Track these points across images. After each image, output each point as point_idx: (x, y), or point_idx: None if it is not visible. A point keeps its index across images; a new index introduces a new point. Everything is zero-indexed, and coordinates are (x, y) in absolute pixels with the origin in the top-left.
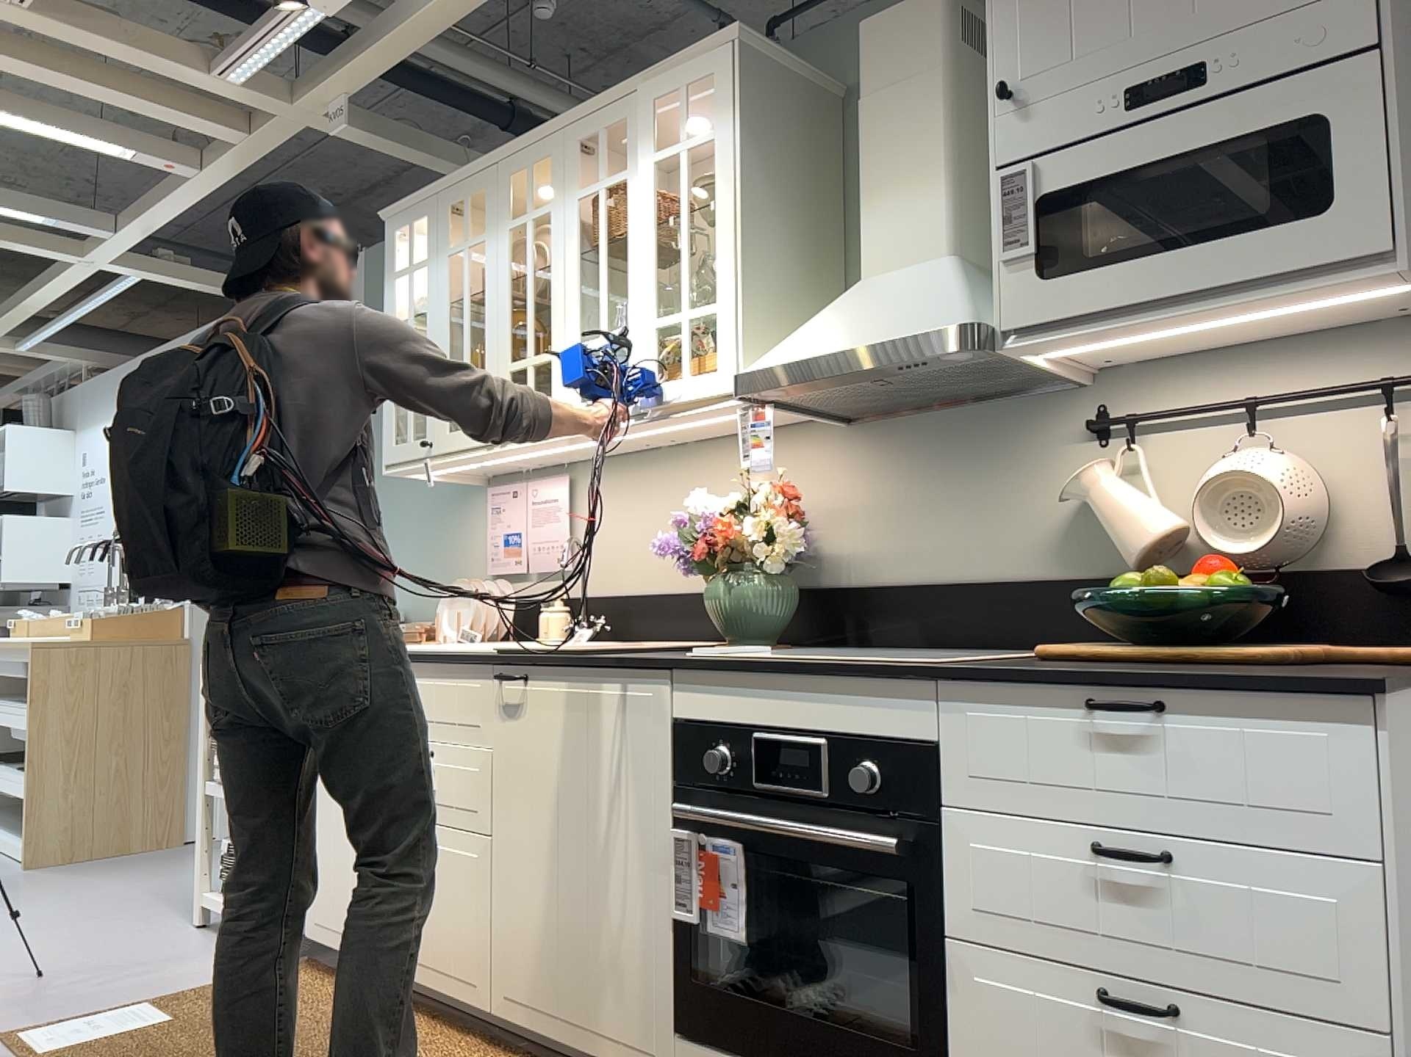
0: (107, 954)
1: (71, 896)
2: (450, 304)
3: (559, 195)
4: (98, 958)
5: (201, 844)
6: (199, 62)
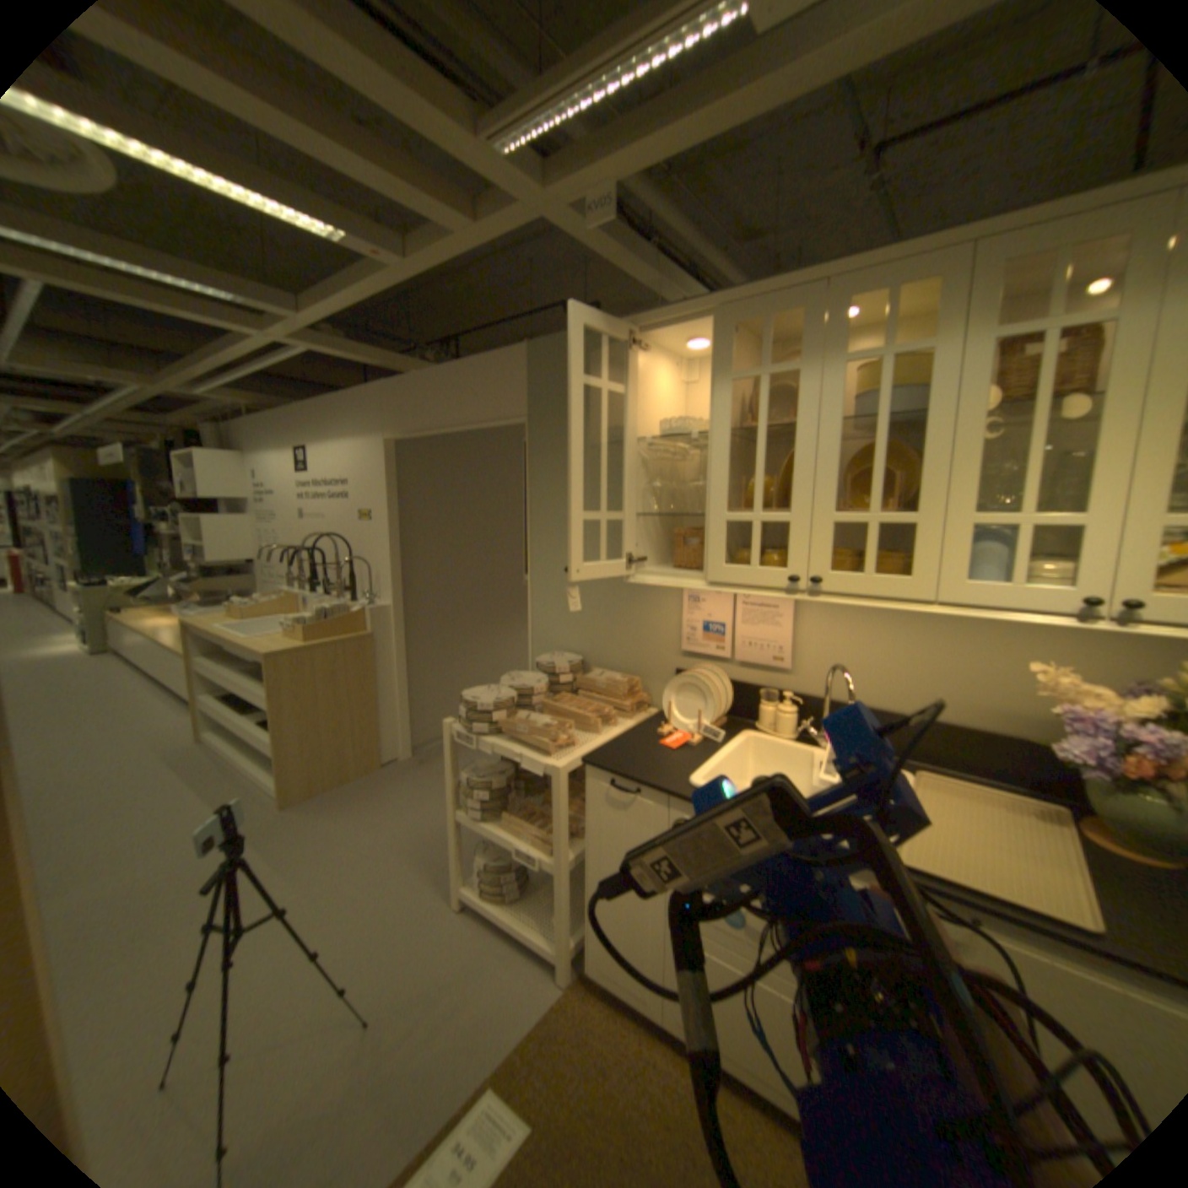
0: (405, 974)
1: (332, 862)
2: (730, 433)
3: (954, 328)
4: (402, 986)
5: (454, 859)
6: (459, 113)
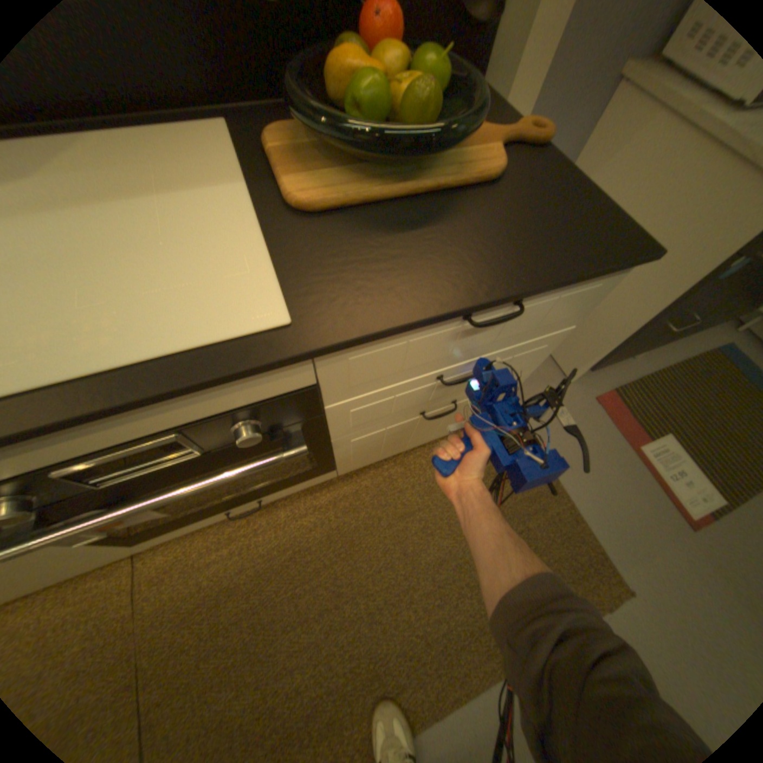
0: None
1: None
2: None
3: None
4: None
5: None
6: None
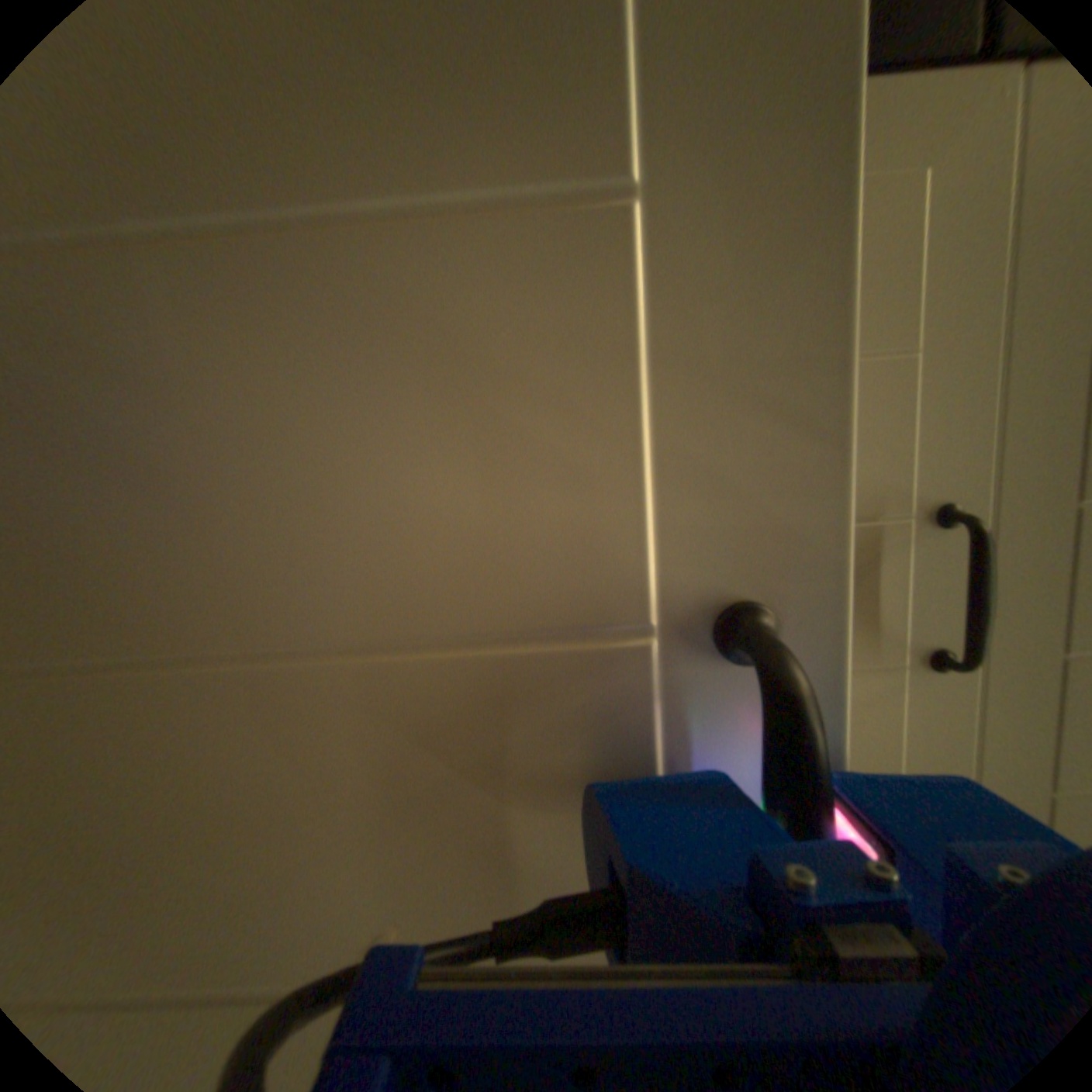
0: None
1: None
2: None
3: None
4: None
5: None
6: None
